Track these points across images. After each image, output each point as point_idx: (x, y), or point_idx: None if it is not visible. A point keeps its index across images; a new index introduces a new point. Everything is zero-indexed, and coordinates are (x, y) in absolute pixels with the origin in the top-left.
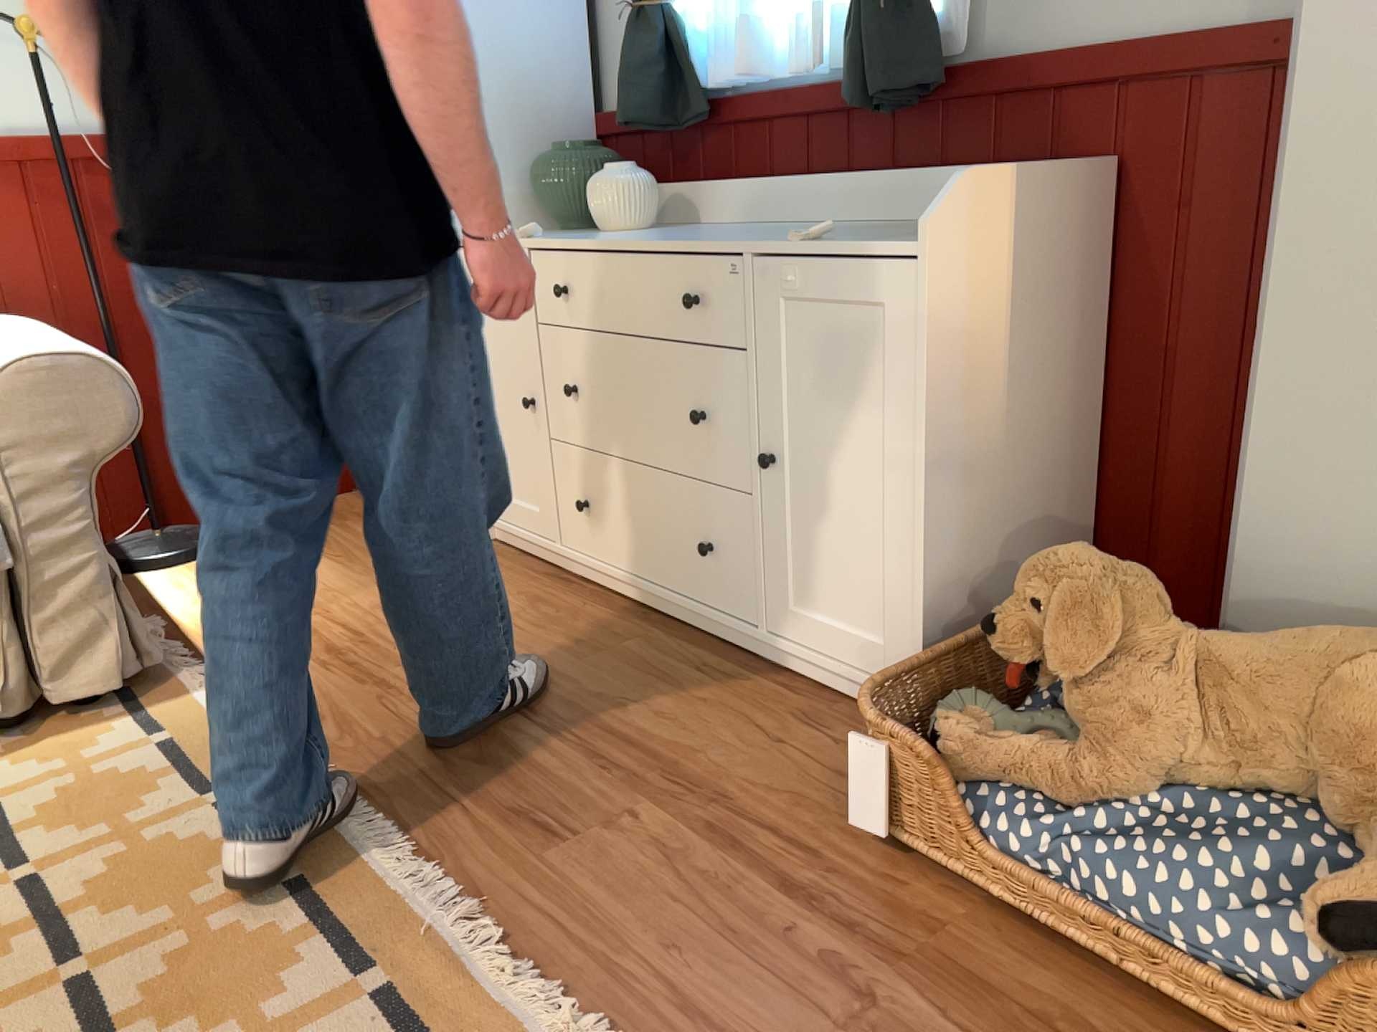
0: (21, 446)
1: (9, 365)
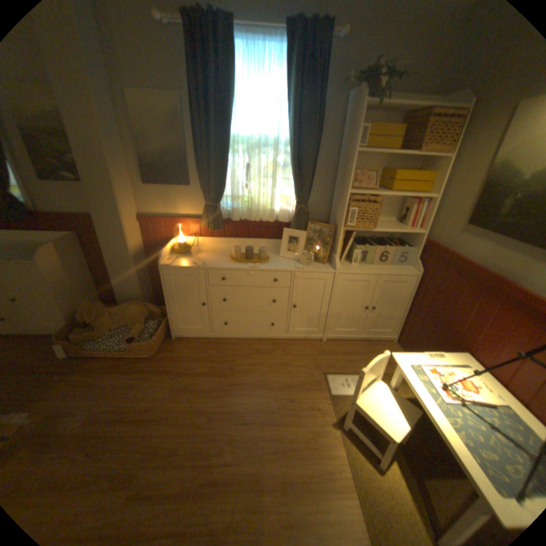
0: None
1: None
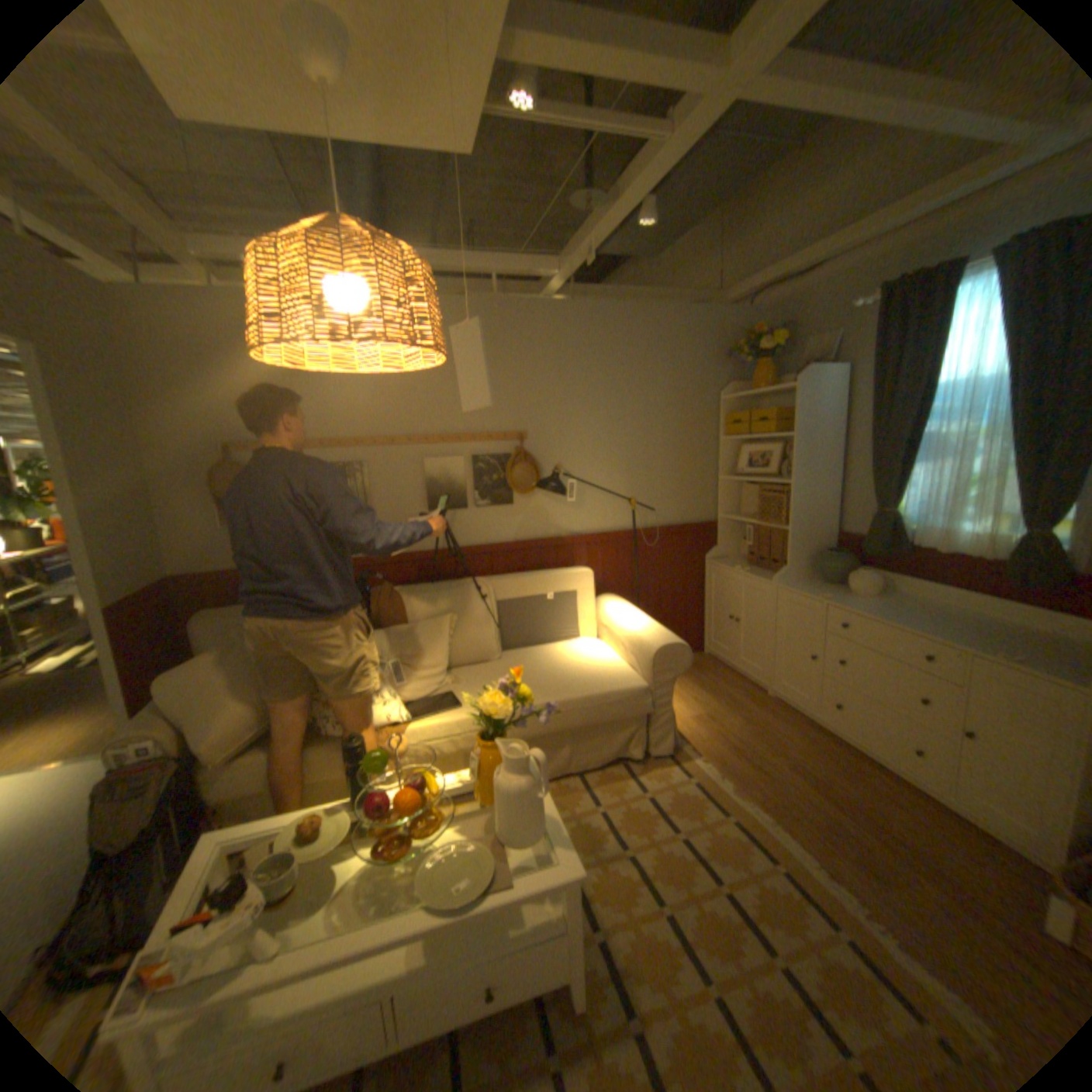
0: (658, 673)
1: (658, 646)
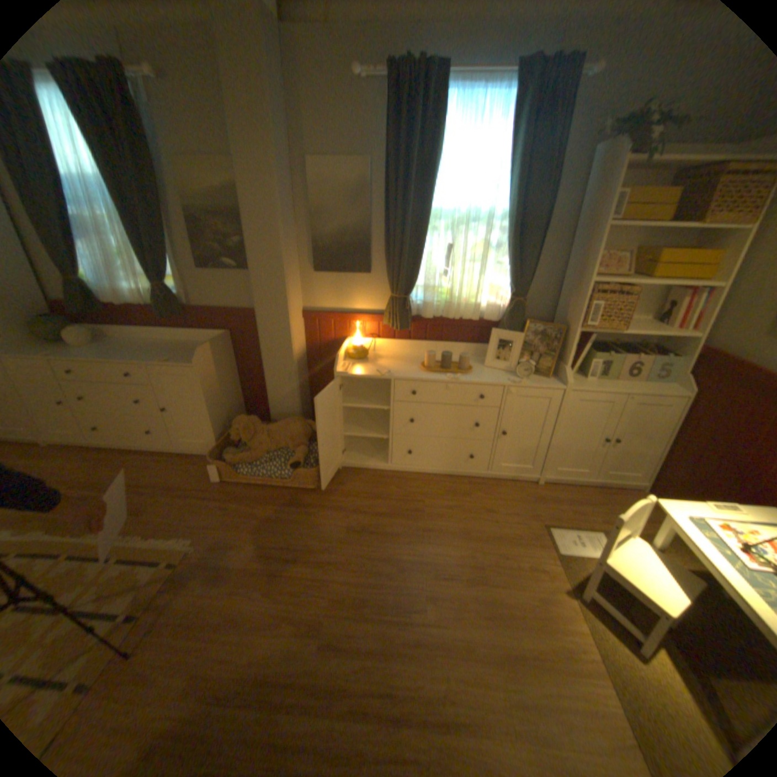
0: None
1: None
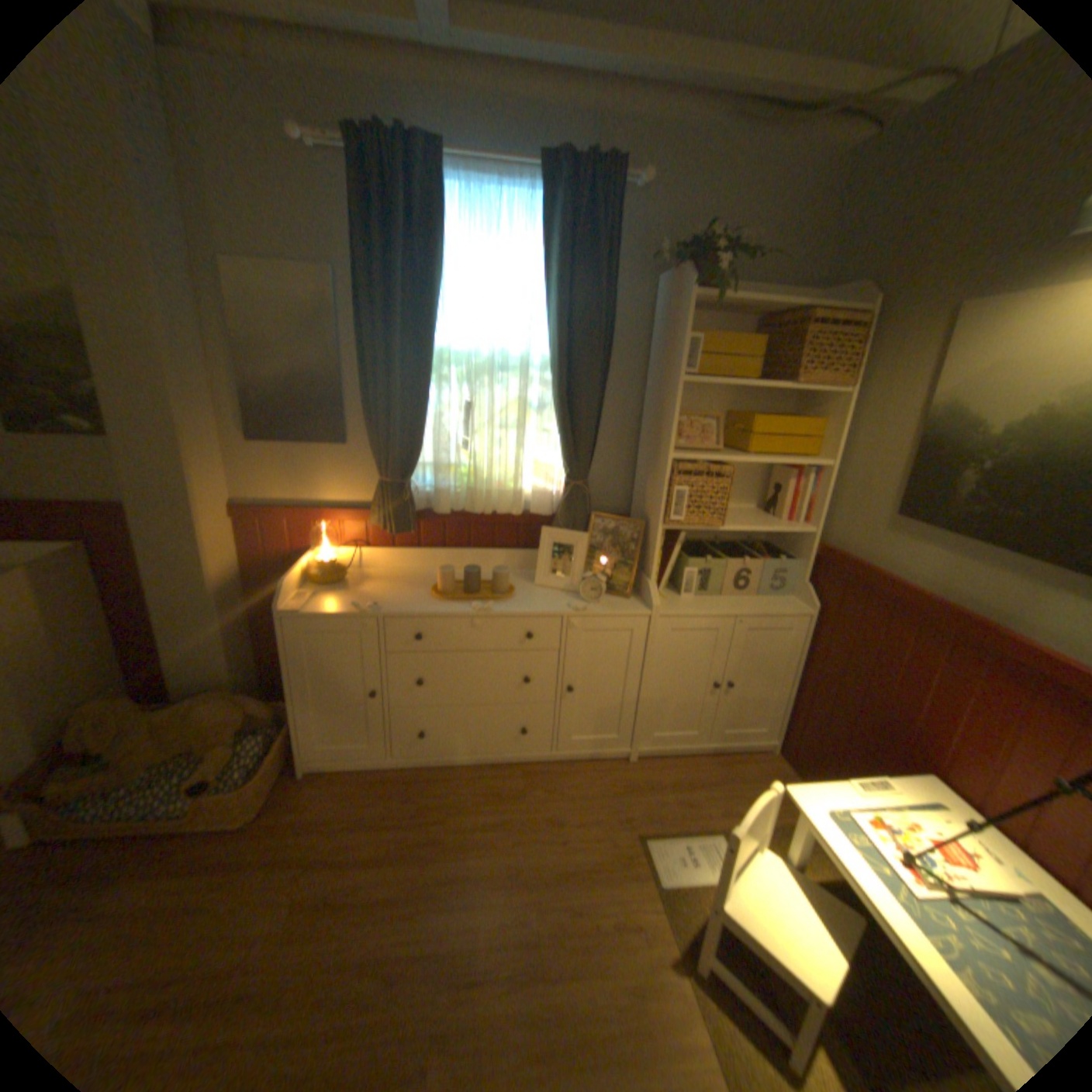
0: None
1: None
